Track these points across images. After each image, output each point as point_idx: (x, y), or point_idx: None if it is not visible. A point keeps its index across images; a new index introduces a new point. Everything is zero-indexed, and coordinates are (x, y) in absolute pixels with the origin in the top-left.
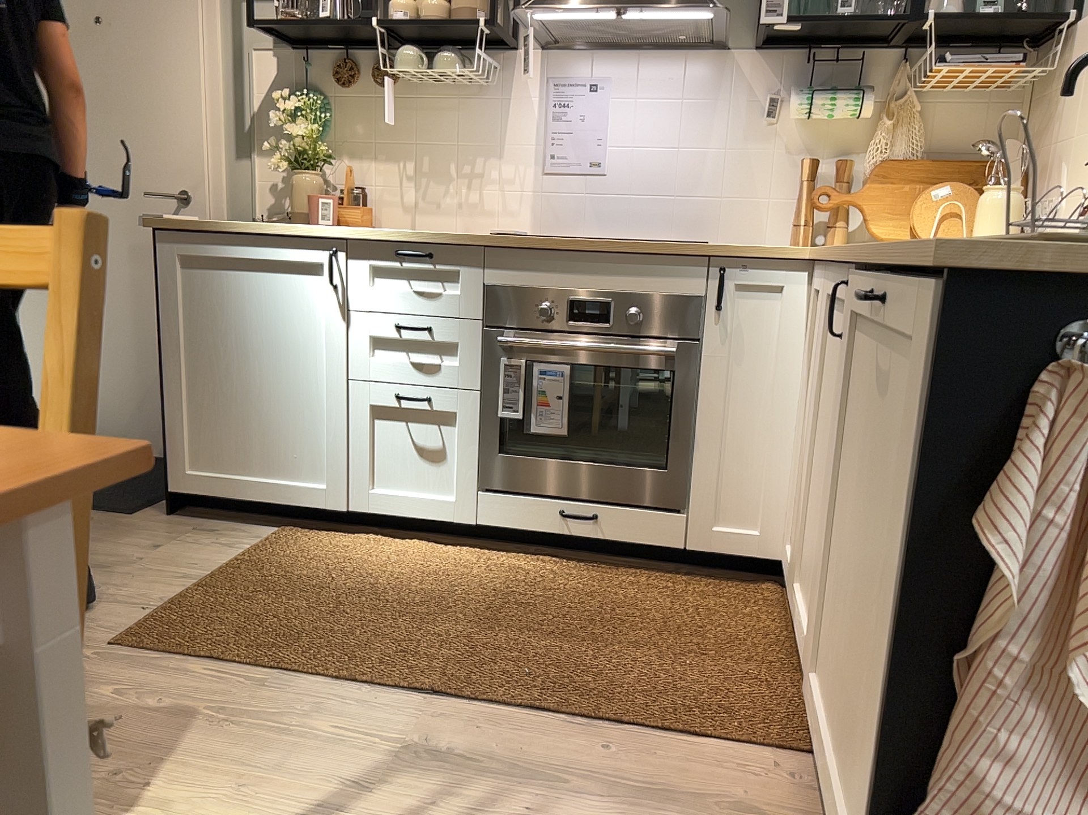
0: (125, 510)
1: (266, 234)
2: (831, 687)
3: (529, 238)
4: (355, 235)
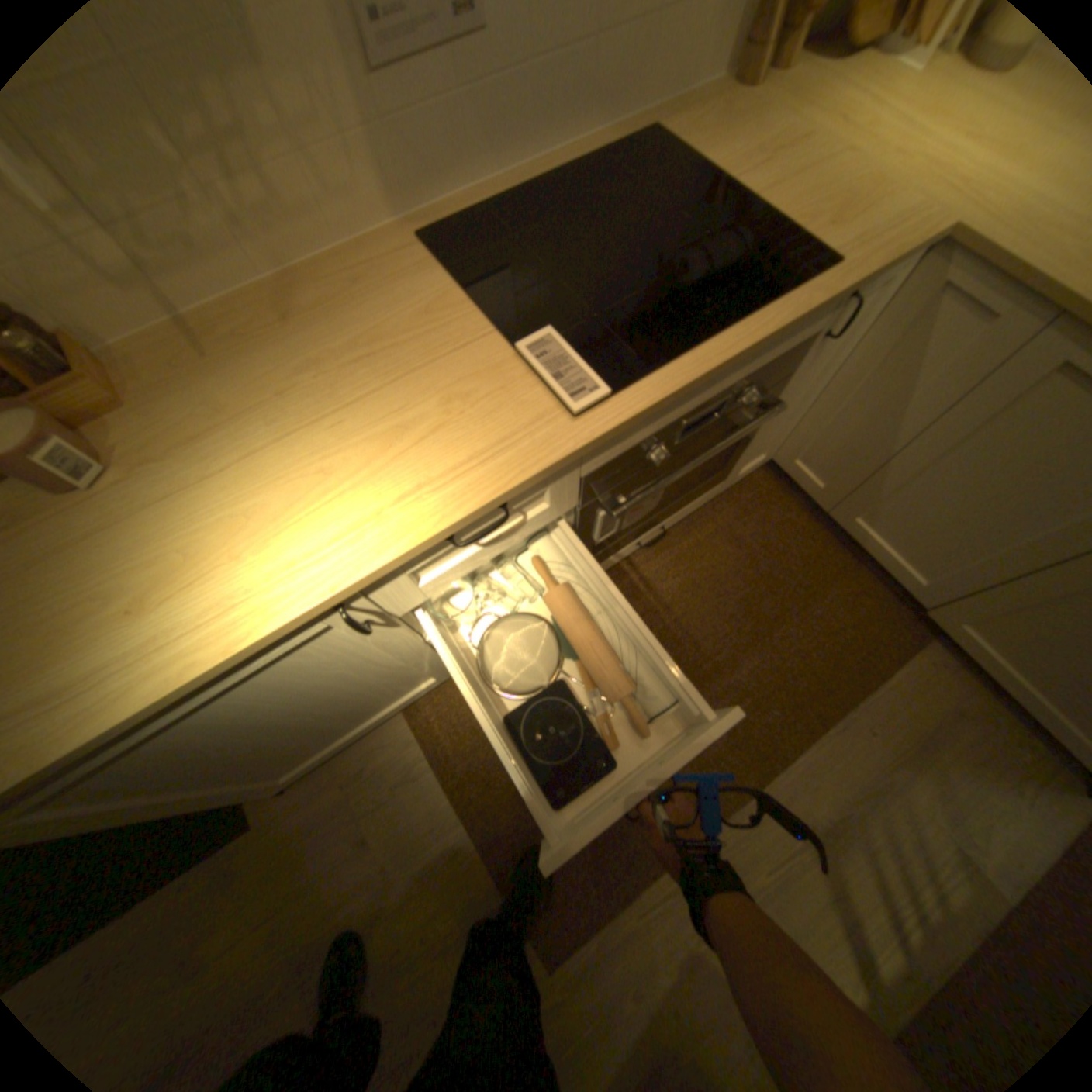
0: (231, 830)
1: (179, 693)
2: (1003, 645)
3: (652, 399)
4: (370, 577)
